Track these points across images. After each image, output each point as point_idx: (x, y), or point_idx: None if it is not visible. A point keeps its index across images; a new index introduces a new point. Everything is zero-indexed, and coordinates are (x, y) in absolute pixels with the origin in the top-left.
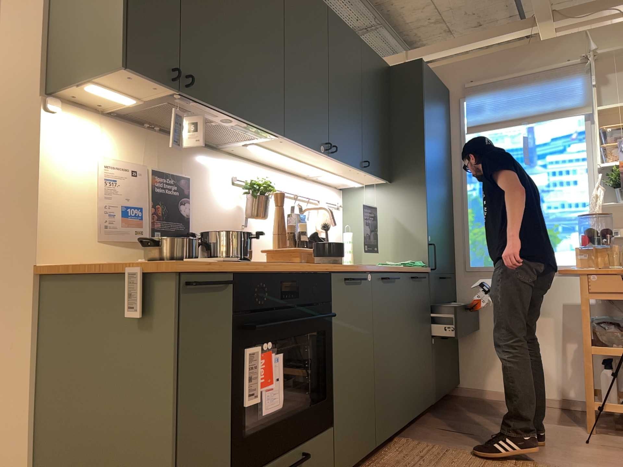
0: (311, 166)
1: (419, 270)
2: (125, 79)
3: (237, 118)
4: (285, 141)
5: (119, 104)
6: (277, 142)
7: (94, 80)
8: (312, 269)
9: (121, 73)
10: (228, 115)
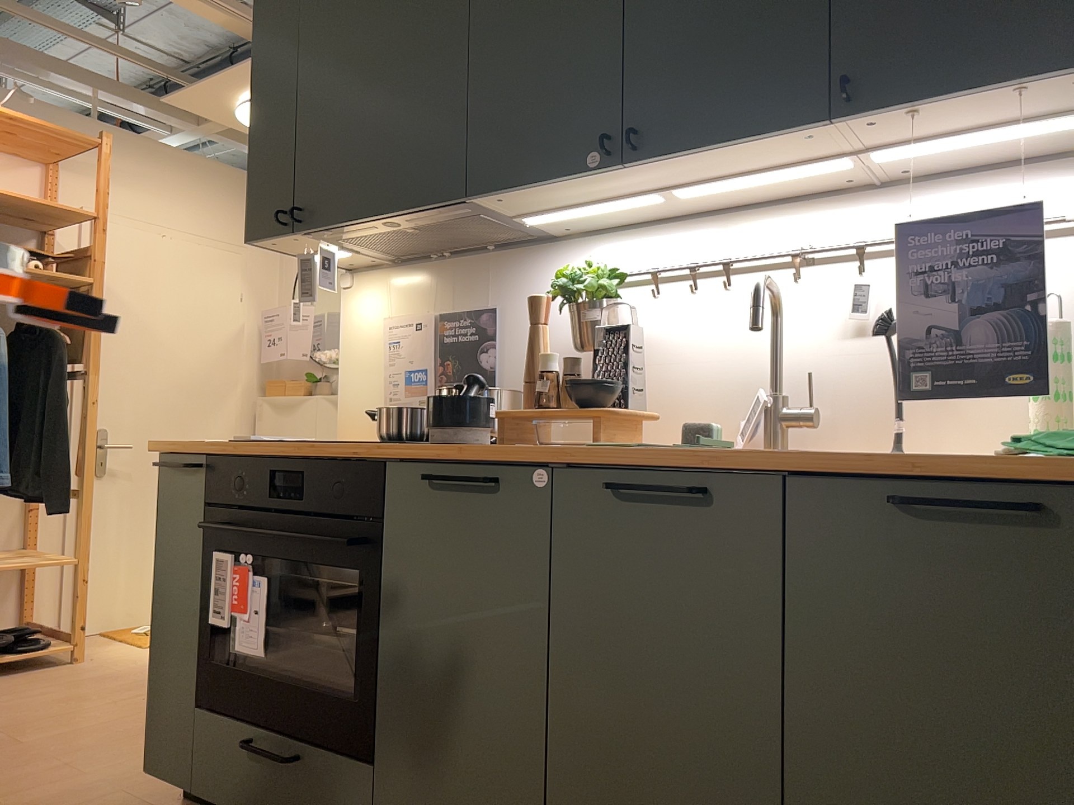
0: (719, 184)
1: (1031, 470)
2: (278, 246)
3: (382, 218)
4: (503, 196)
5: (359, 255)
6: (509, 201)
7: (289, 254)
8: (342, 452)
9: (260, 245)
10: (369, 221)
